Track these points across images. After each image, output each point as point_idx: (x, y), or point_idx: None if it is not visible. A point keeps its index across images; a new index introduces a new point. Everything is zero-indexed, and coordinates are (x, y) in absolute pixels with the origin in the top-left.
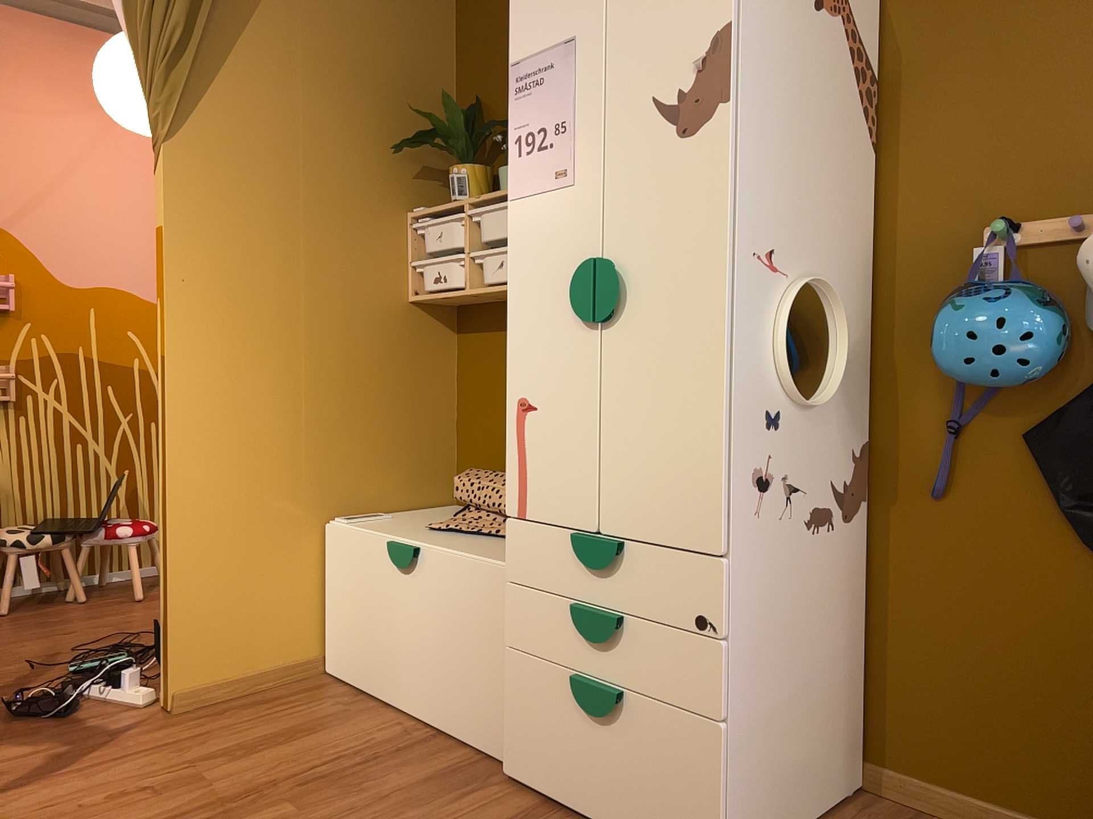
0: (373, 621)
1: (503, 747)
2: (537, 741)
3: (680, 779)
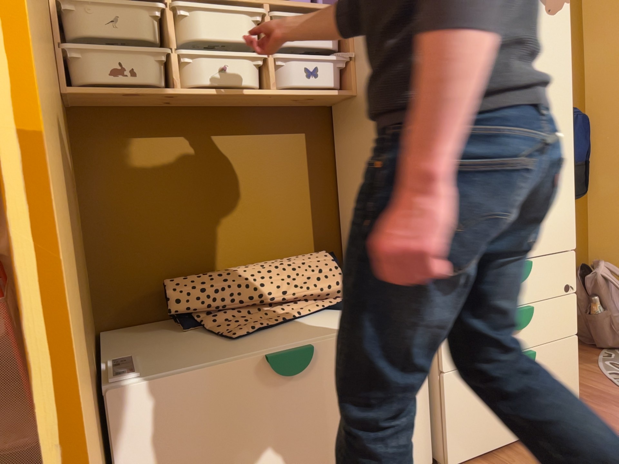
0: (238, 458)
1: (449, 447)
2: (476, 421)
3: (561, 375)
